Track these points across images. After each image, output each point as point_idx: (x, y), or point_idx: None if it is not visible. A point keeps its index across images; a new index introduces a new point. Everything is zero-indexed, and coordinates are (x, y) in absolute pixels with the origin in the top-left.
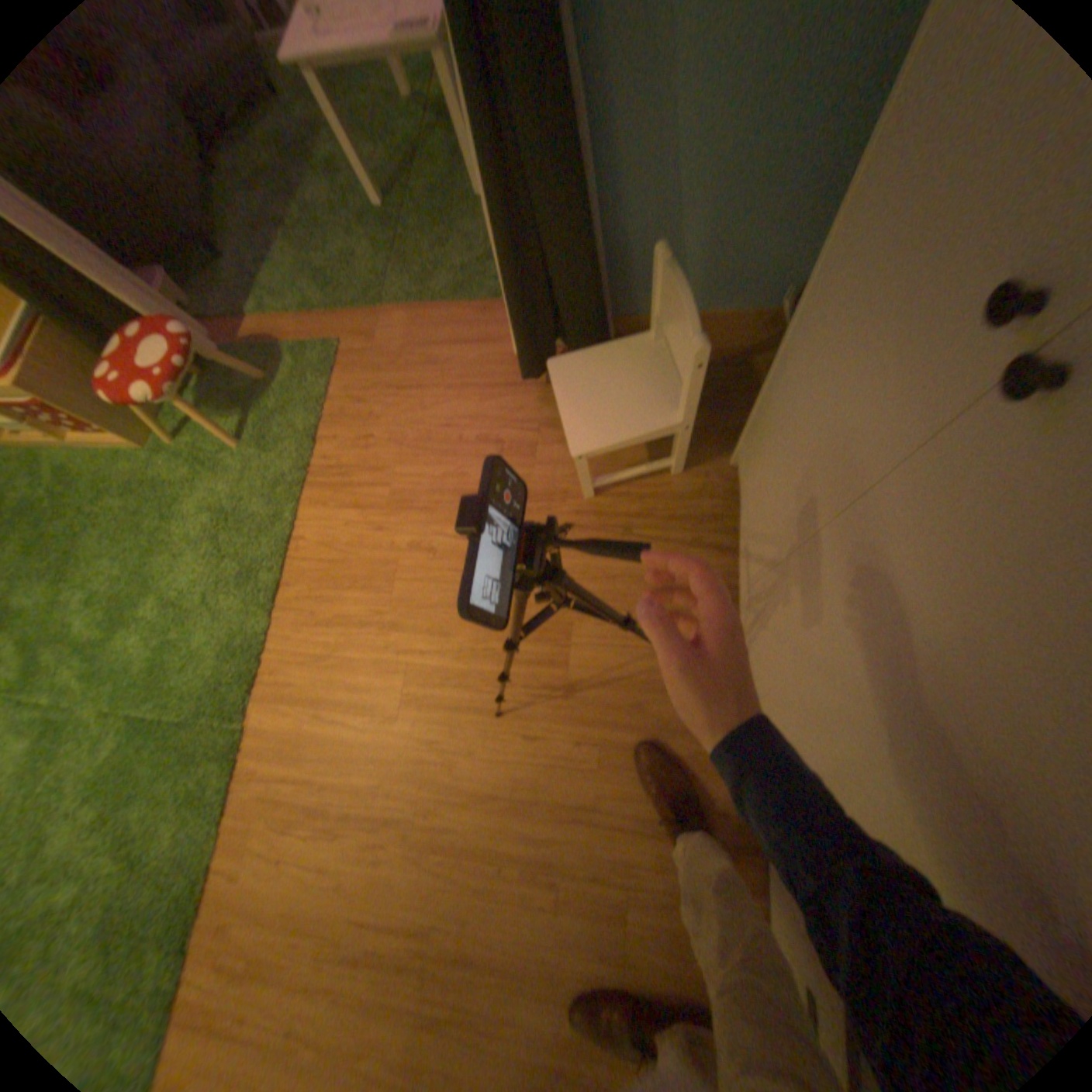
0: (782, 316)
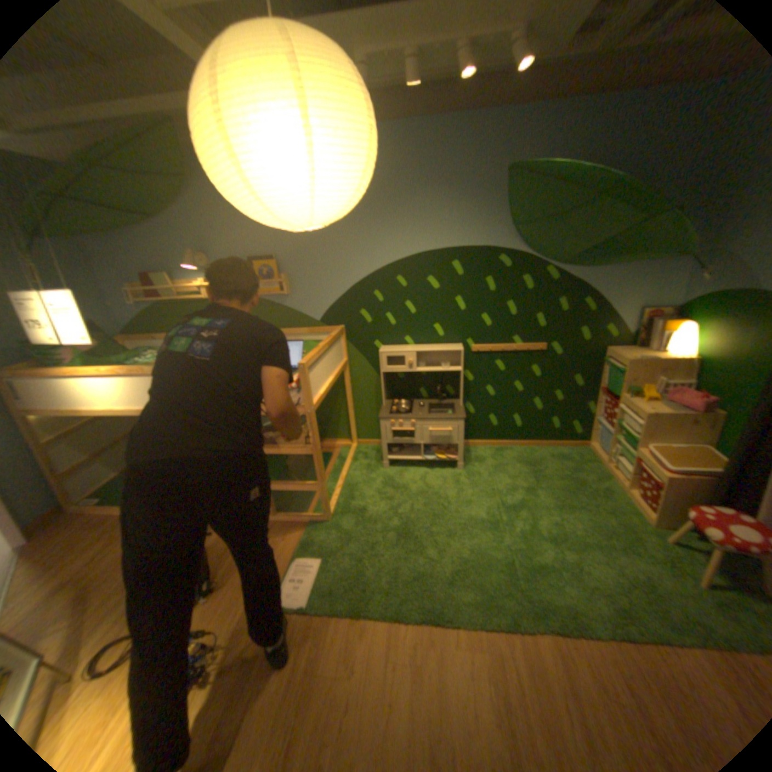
0: None
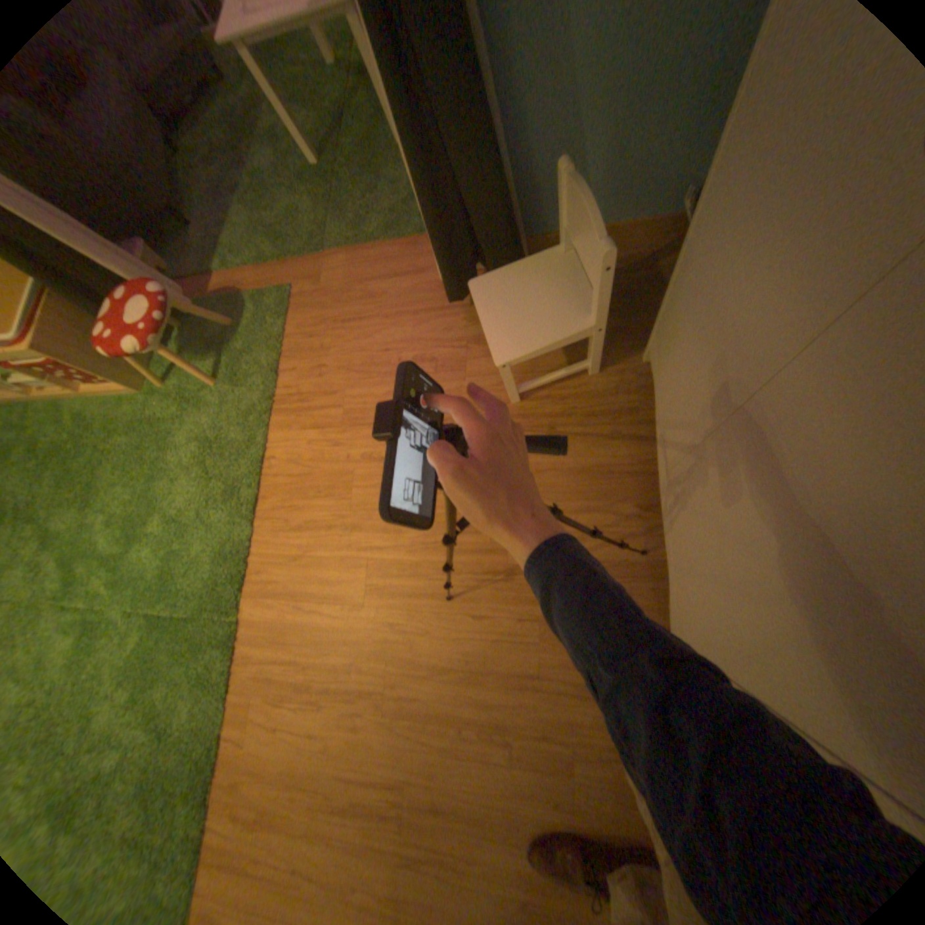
0: (684, 218)
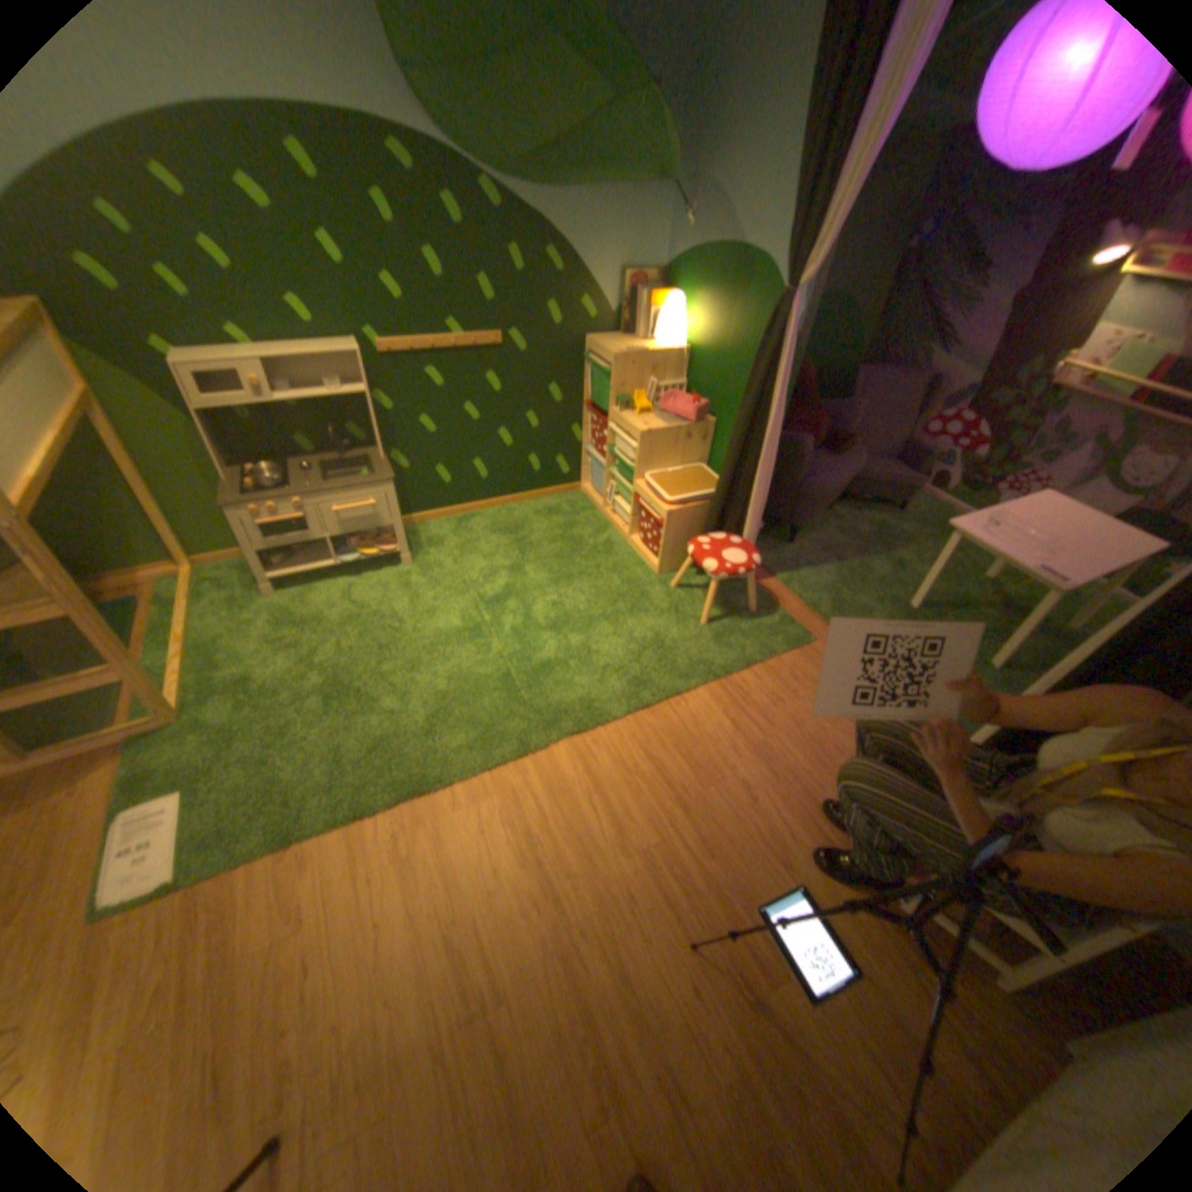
0: None
